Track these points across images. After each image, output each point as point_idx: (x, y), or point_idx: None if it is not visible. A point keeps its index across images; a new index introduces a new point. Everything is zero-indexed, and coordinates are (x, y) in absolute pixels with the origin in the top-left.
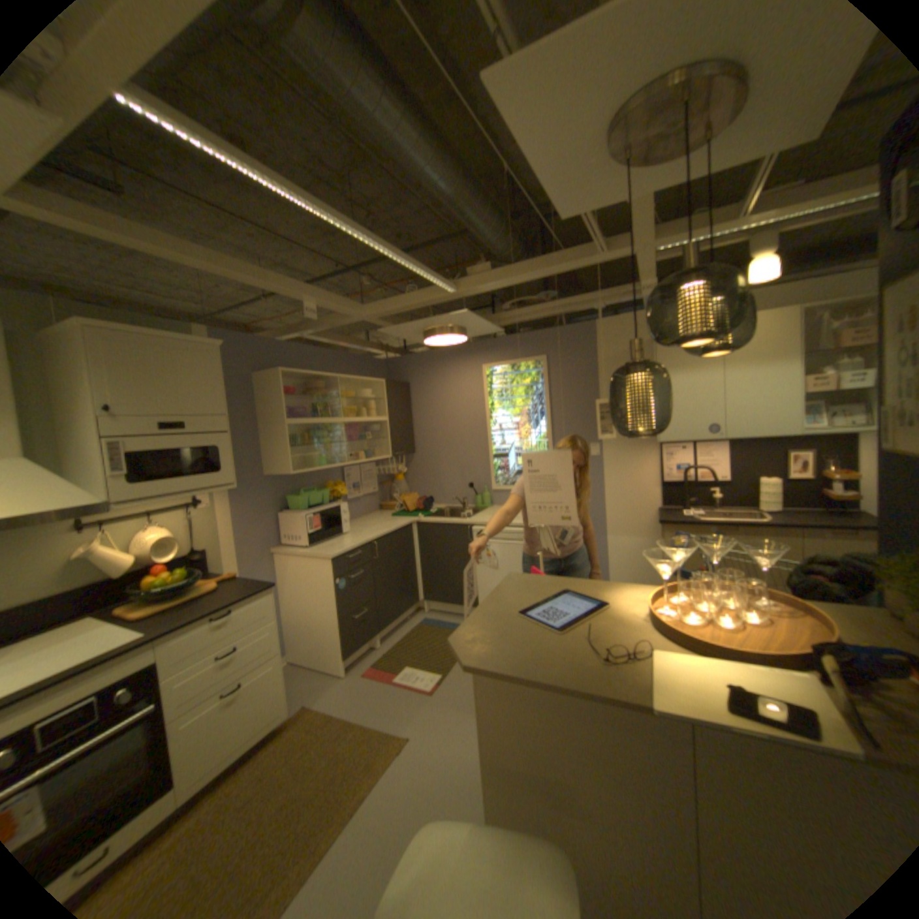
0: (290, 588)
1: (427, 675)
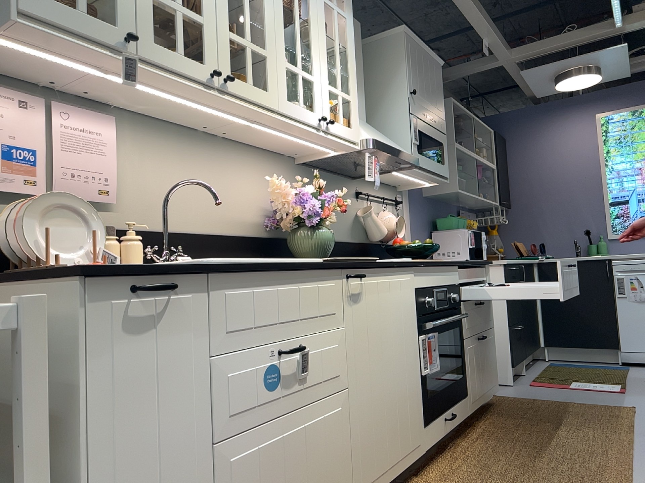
0: None
1: (603, 384)
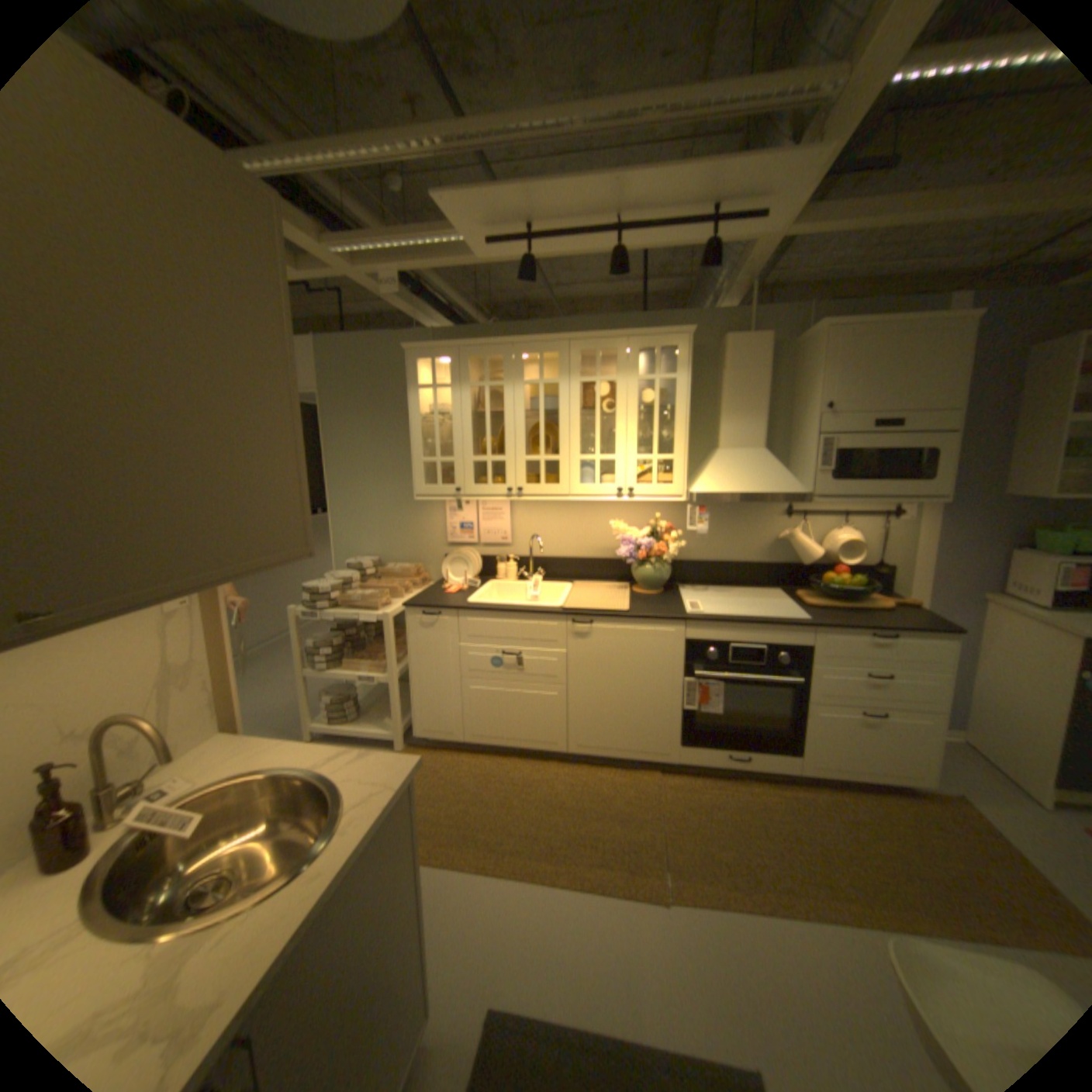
0: (1001, 655)
1: None
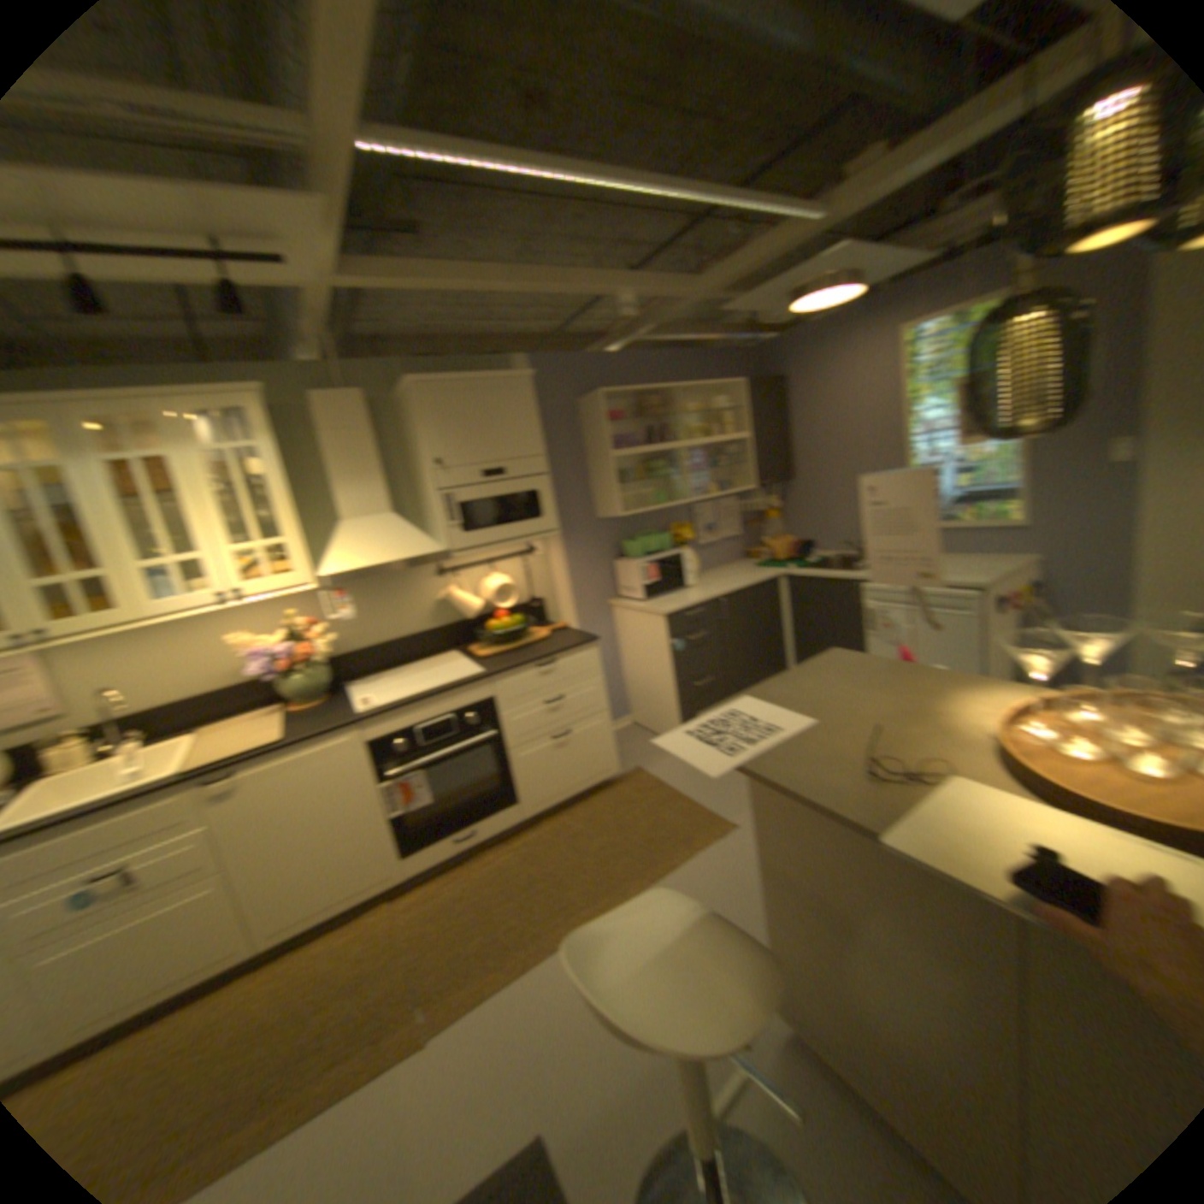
0: (627, 644)
1: None
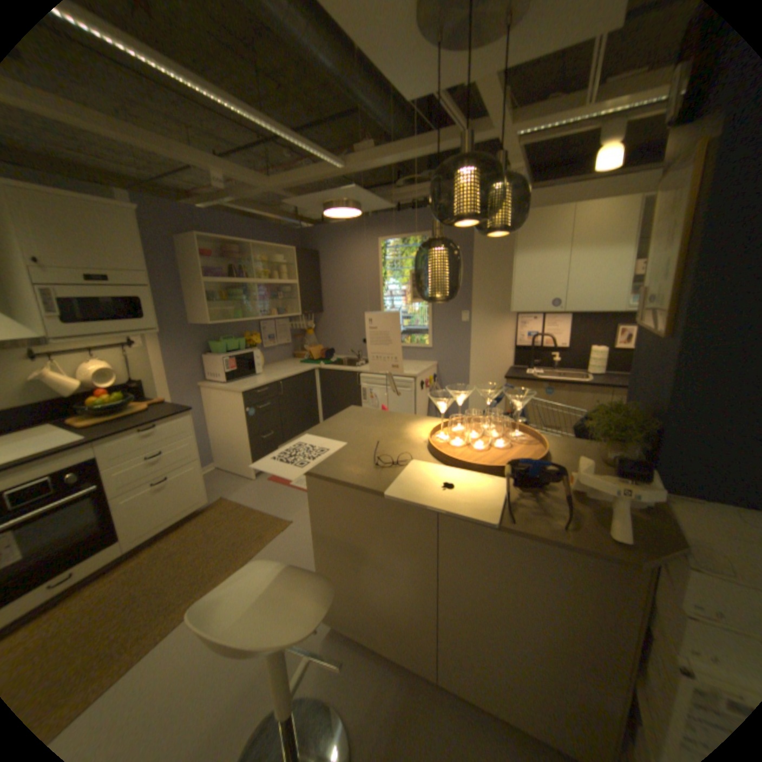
0: (215, 413)
1: None
